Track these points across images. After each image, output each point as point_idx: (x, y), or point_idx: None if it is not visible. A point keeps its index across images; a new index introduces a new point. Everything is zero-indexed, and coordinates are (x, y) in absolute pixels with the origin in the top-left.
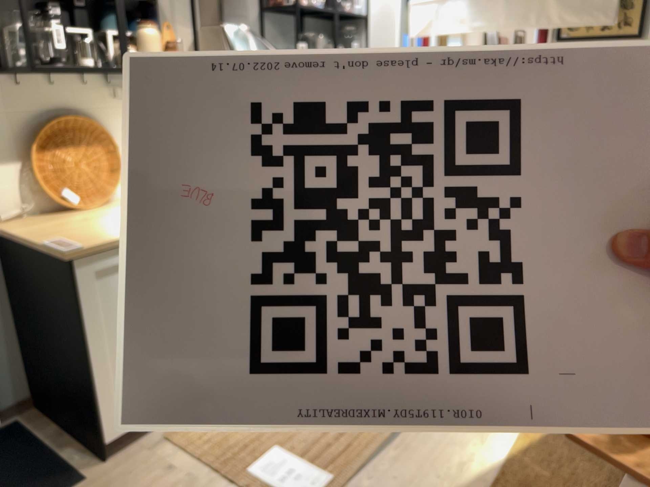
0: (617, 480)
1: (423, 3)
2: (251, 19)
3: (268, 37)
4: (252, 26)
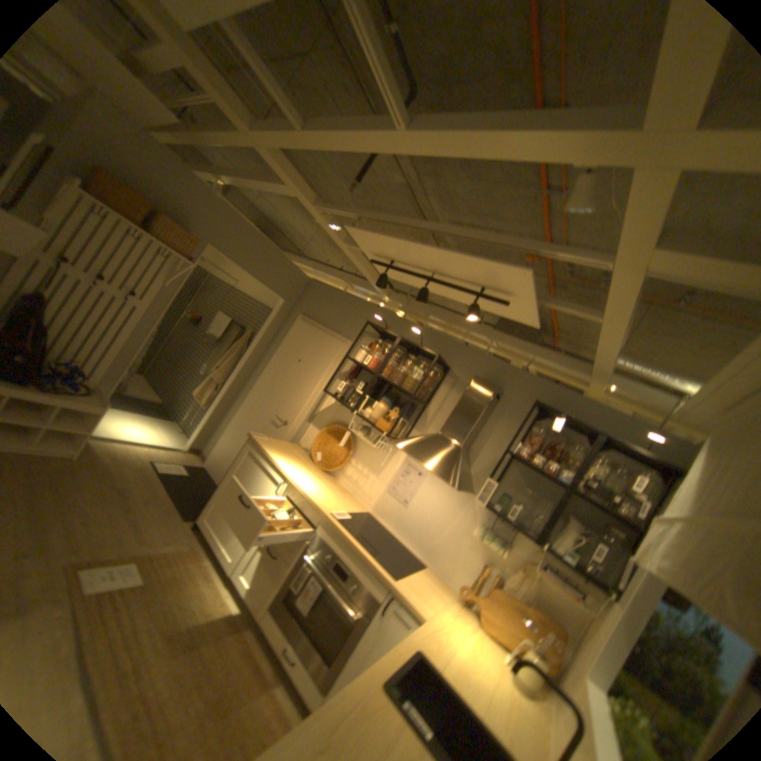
0: None
1: (664, 523)
2: (497, 458)
3: (509, 482)
4: (495, 463)
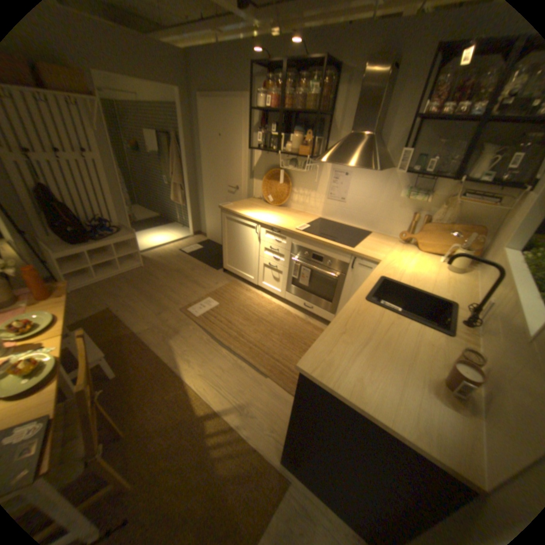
0: (147, 434)
1: None
2: (407, 126)
3: (422, 141)
4: (406, 132)
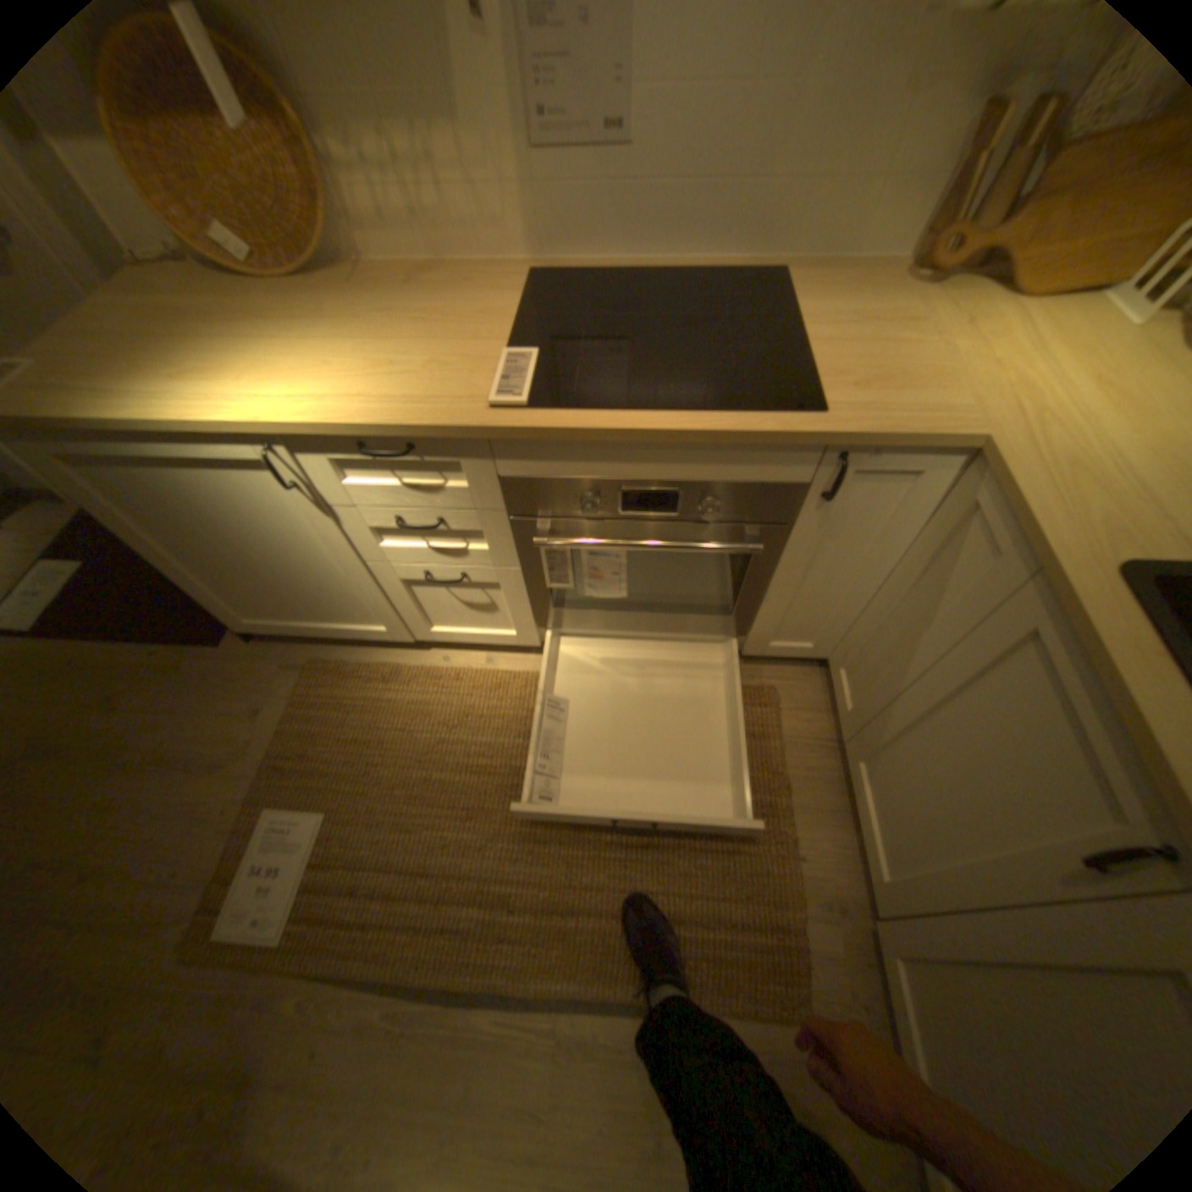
0: None
1: None
2: None
3: None
4: None
